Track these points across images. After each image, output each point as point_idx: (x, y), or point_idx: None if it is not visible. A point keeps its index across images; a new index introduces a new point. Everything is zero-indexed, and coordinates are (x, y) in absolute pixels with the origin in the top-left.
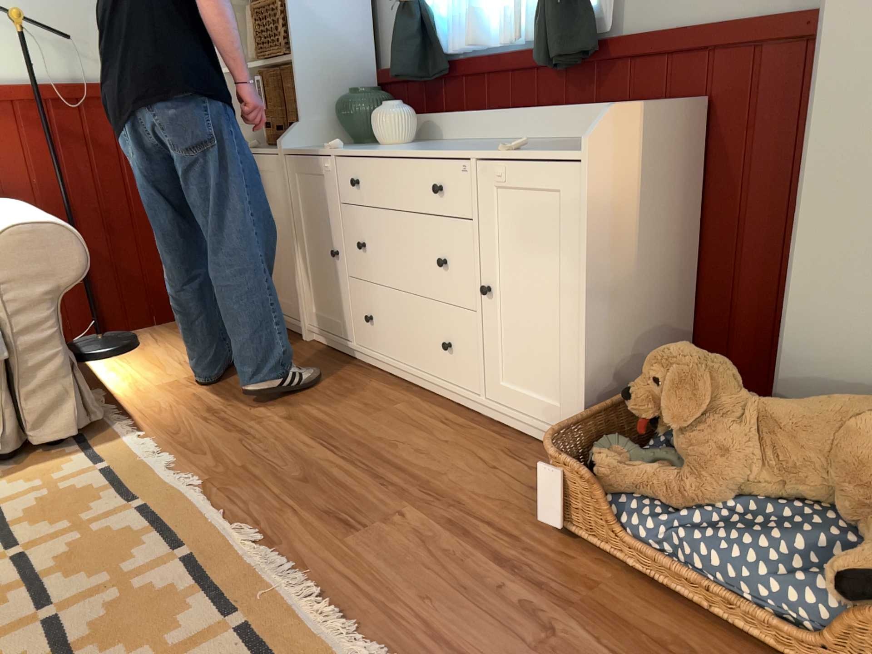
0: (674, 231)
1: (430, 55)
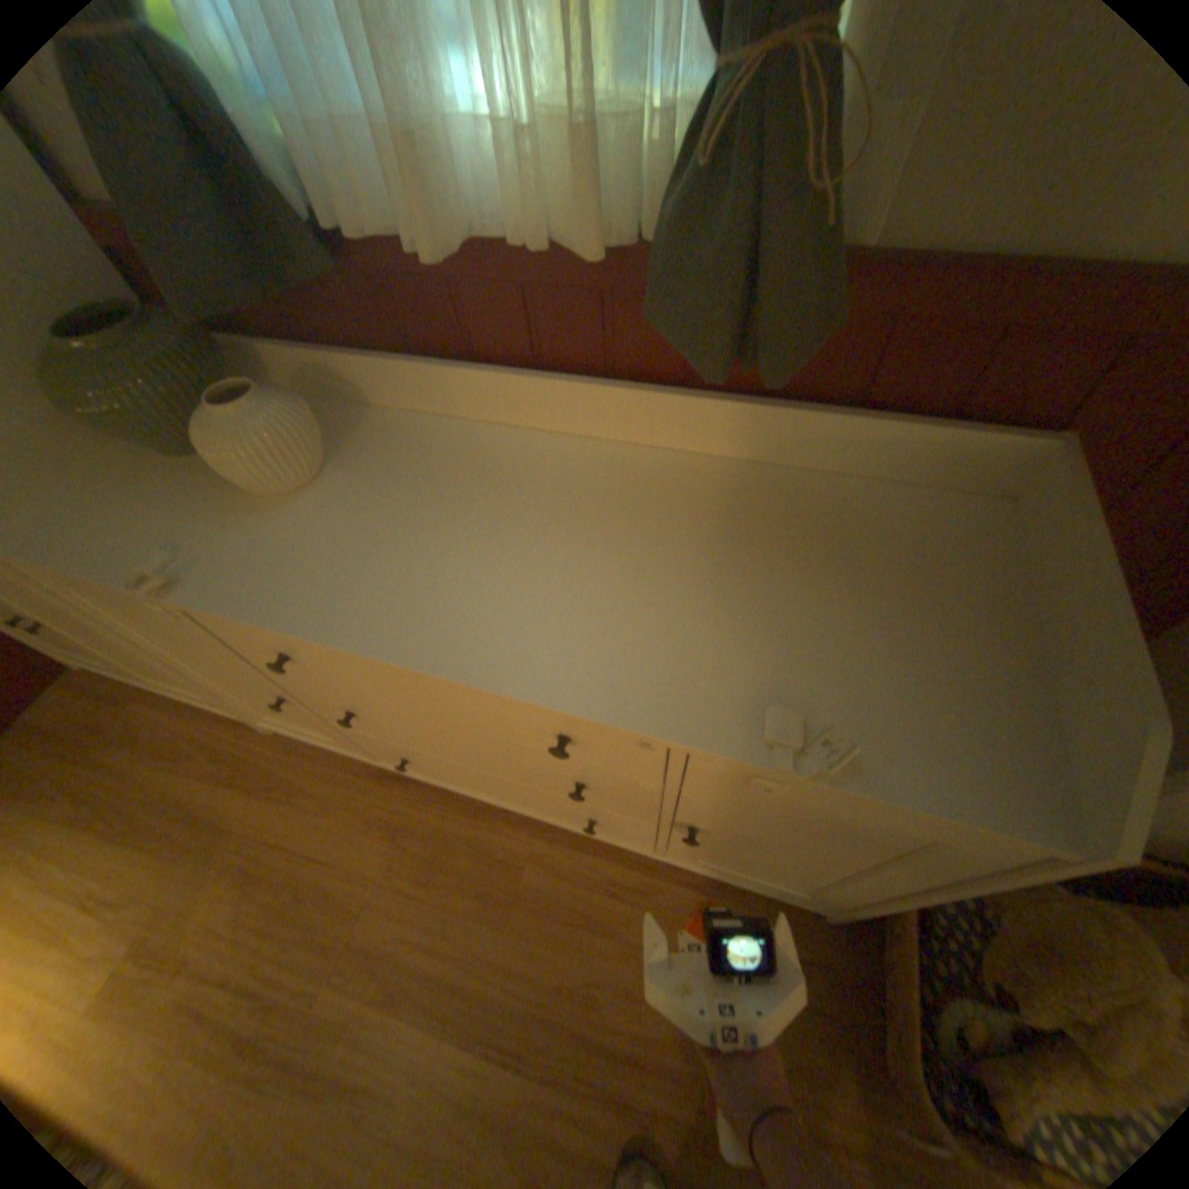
0: None
1: (261, 205)
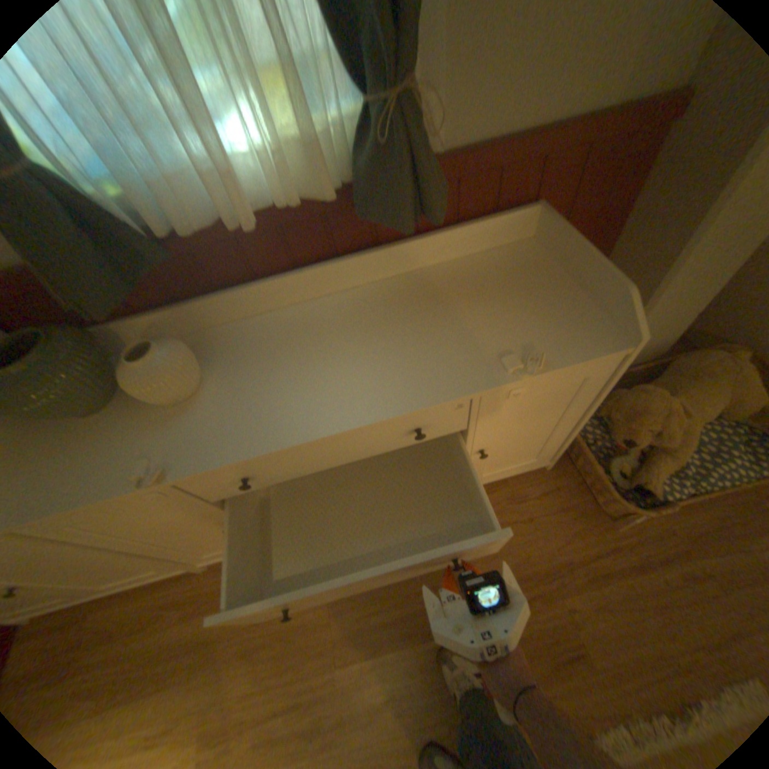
0: None
1: (109, 236)
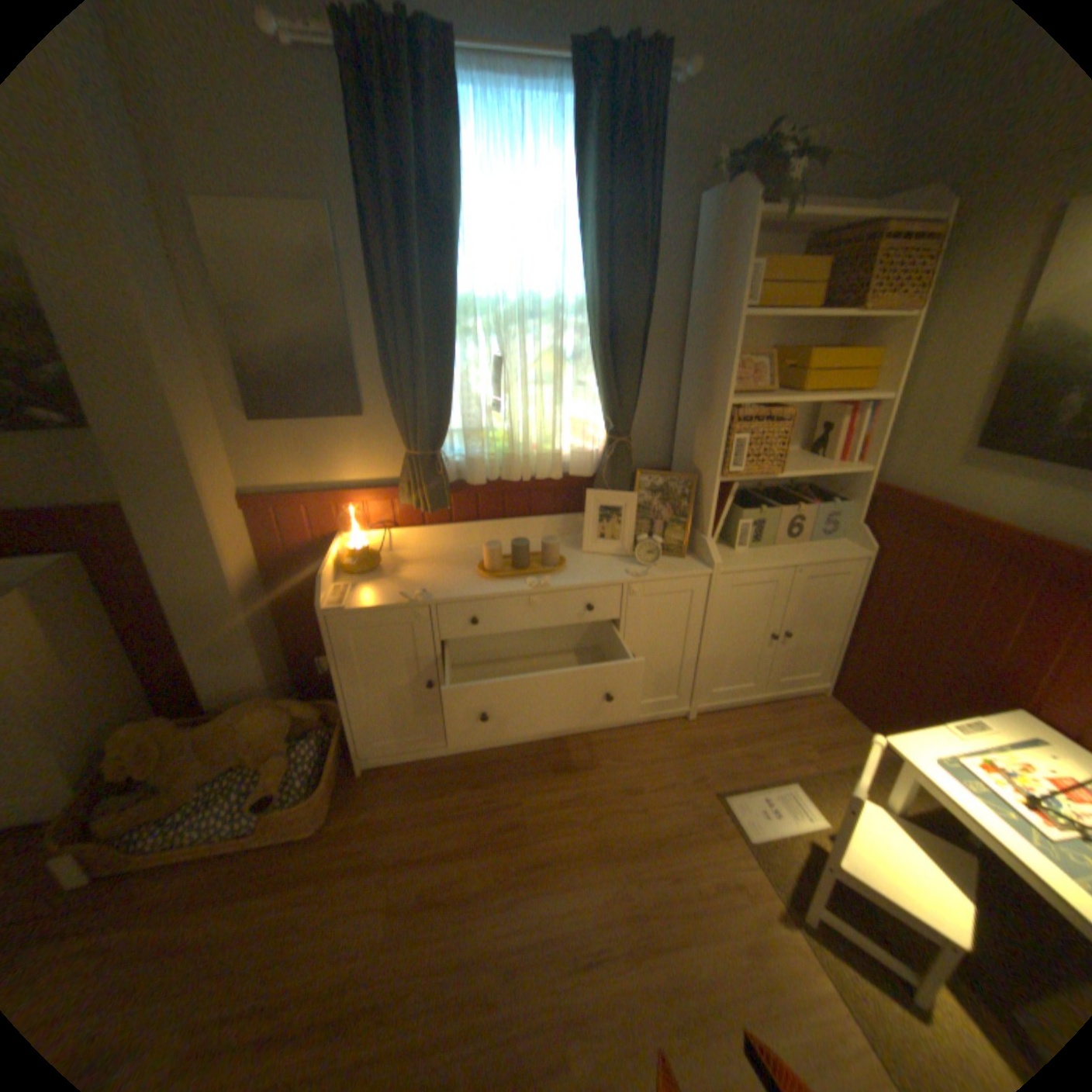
0: (92, 641)
1: None
